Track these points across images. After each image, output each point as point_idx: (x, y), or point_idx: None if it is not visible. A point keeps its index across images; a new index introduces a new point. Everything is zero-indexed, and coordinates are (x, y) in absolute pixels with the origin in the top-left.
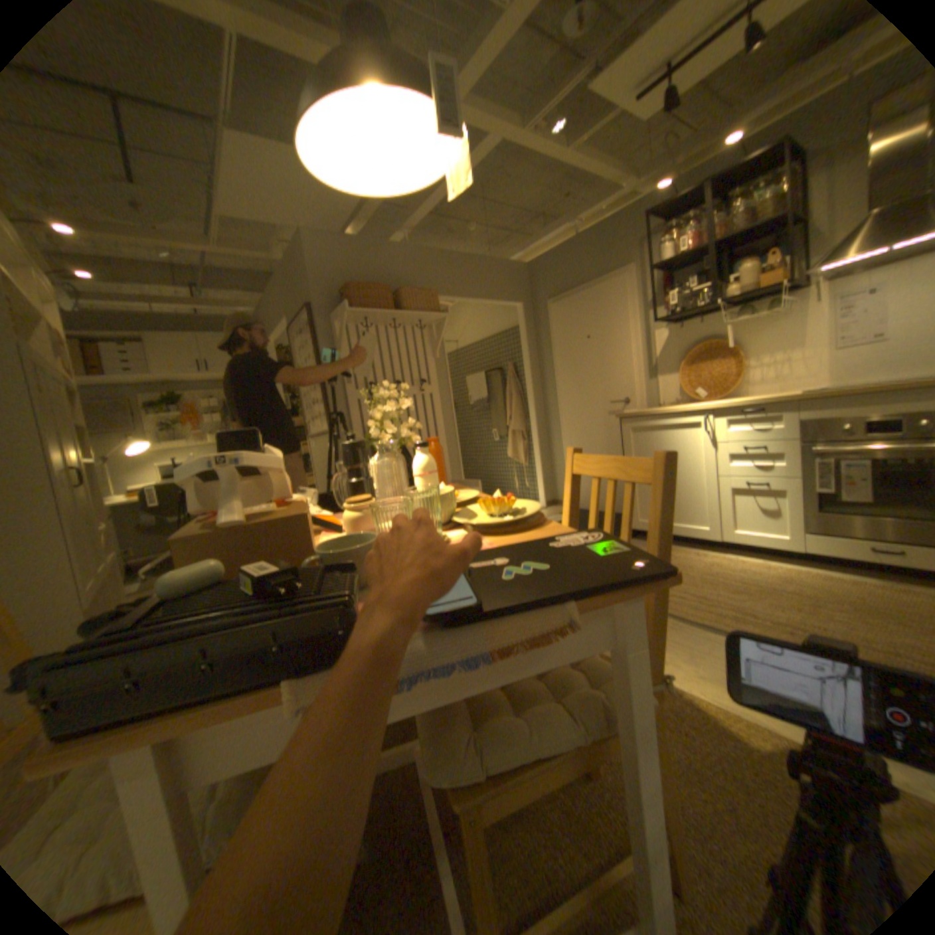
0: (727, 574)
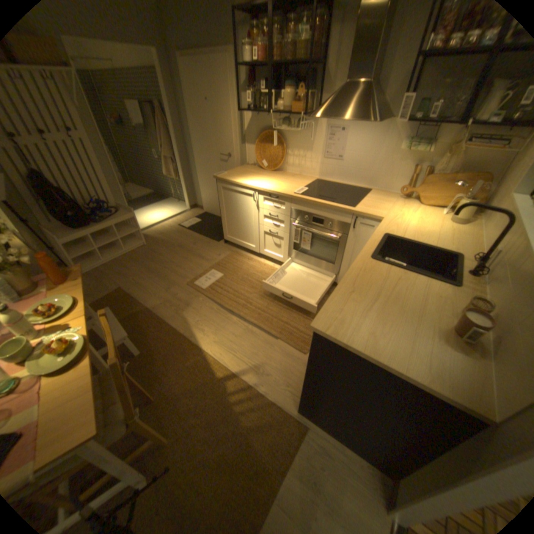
0: (254, 274)
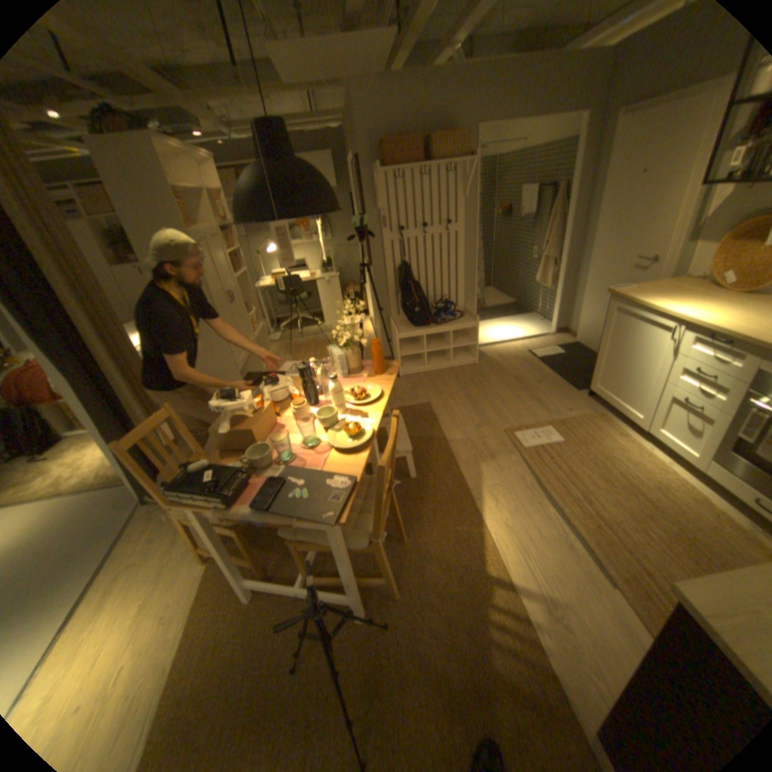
0: (621, 462)
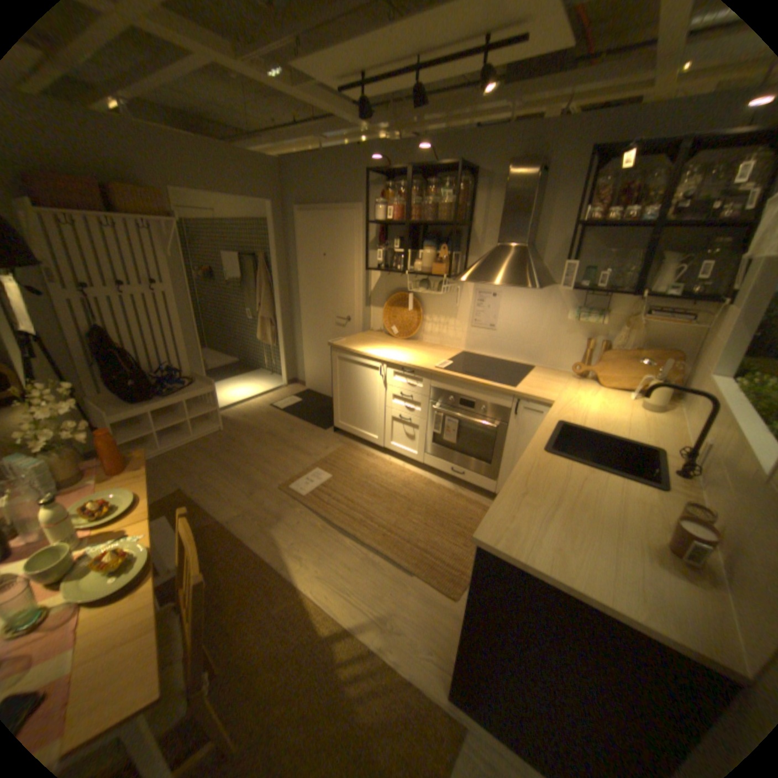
0: (376, 476)
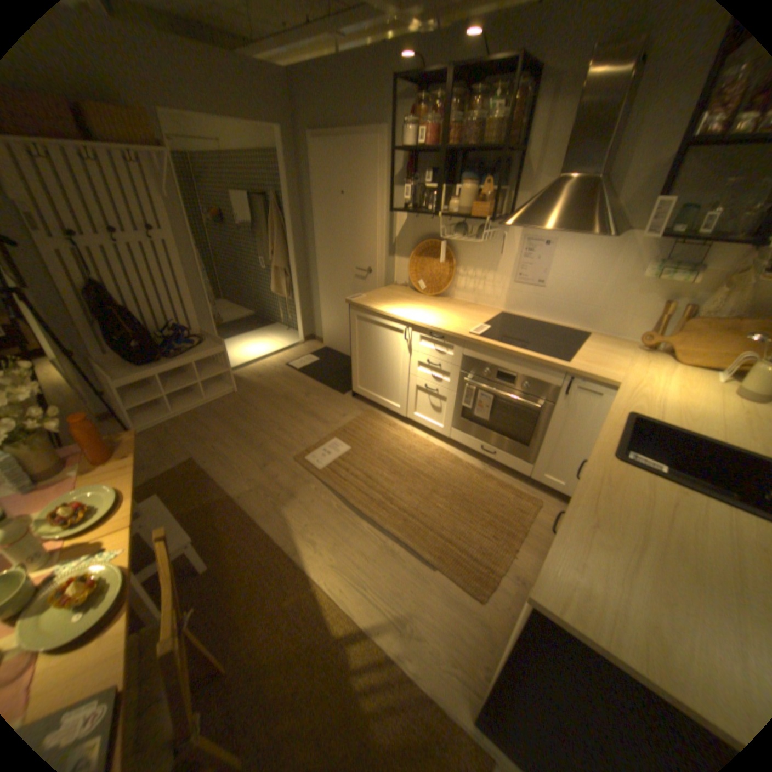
0: (397, 450)
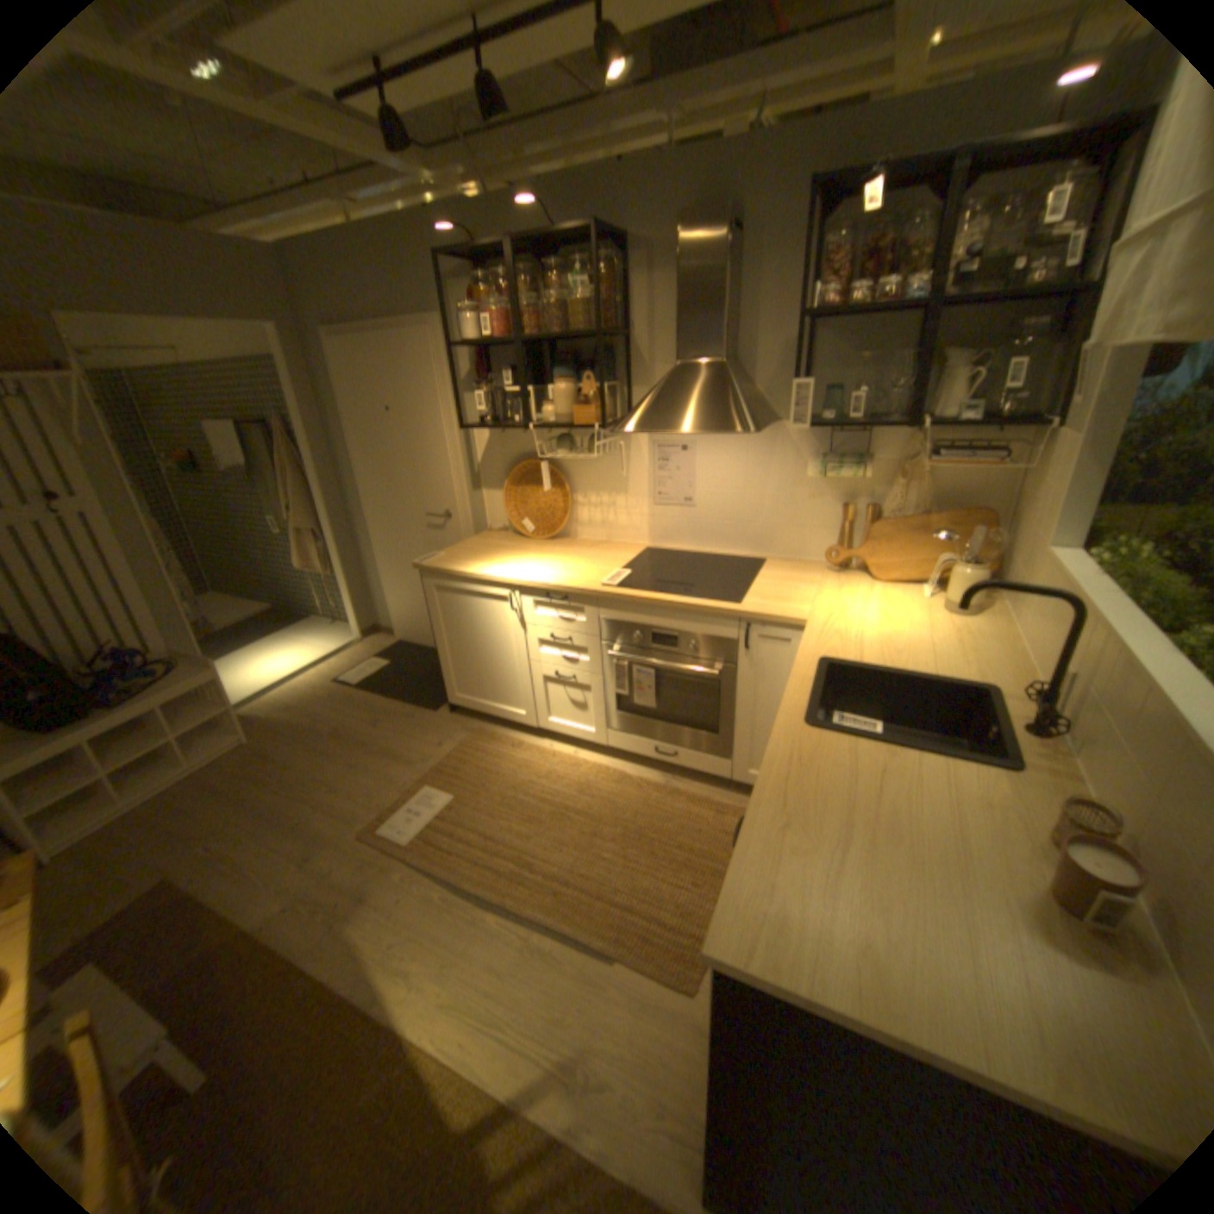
0: (530, 783)
